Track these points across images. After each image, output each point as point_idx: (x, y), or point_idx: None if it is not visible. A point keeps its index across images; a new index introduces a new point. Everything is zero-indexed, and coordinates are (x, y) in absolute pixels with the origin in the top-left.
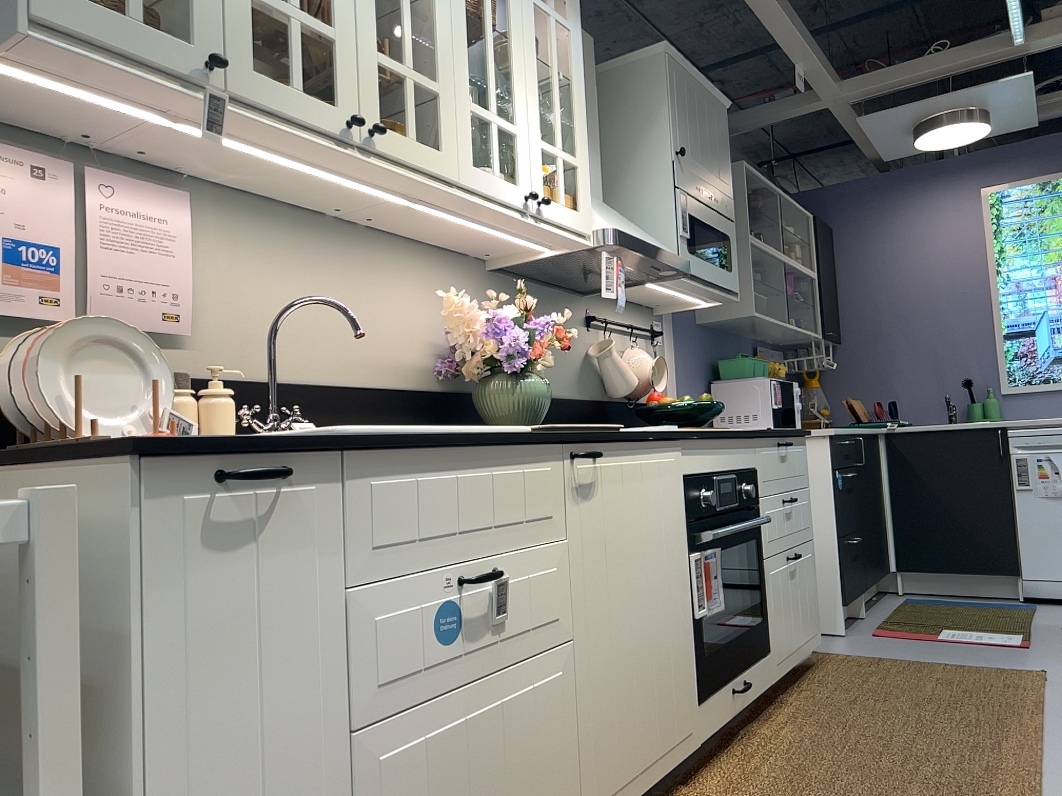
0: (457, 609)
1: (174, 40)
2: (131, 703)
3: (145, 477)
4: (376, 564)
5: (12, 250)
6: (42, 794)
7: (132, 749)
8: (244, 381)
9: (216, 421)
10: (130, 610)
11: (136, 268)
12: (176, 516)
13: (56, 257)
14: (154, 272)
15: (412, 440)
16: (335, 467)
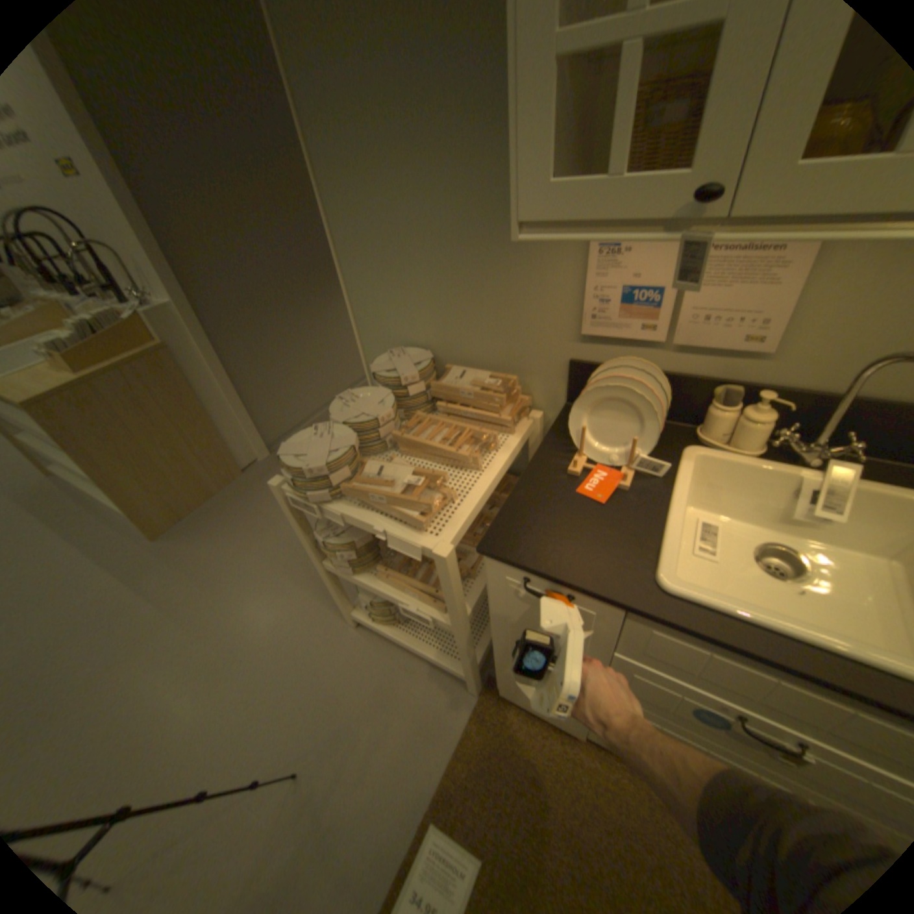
0: (734, 726)
1: (667, 172)
2: (492, 613)
3: (493, 560)
4: (650, 662)
5: (628, 293)
6: (452, 618)
7: (493, 623)
8: (828, 392)
9: (745, 436)
10: (490, 592)
11: (729, 297)
12: (508, 579)
13: (659, 294)
14: (748, 299)
15: (715, 643)
16: (625, 611)
